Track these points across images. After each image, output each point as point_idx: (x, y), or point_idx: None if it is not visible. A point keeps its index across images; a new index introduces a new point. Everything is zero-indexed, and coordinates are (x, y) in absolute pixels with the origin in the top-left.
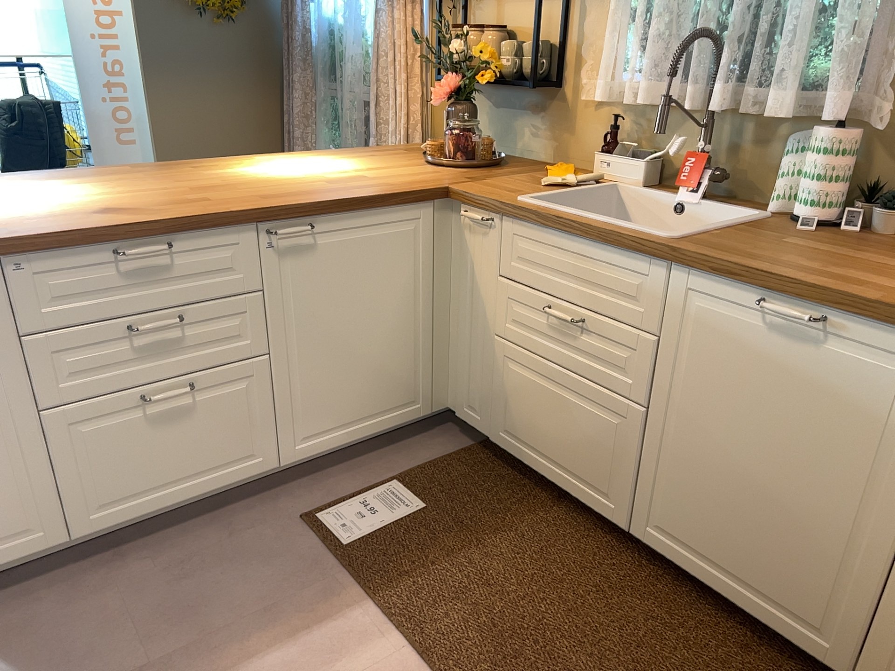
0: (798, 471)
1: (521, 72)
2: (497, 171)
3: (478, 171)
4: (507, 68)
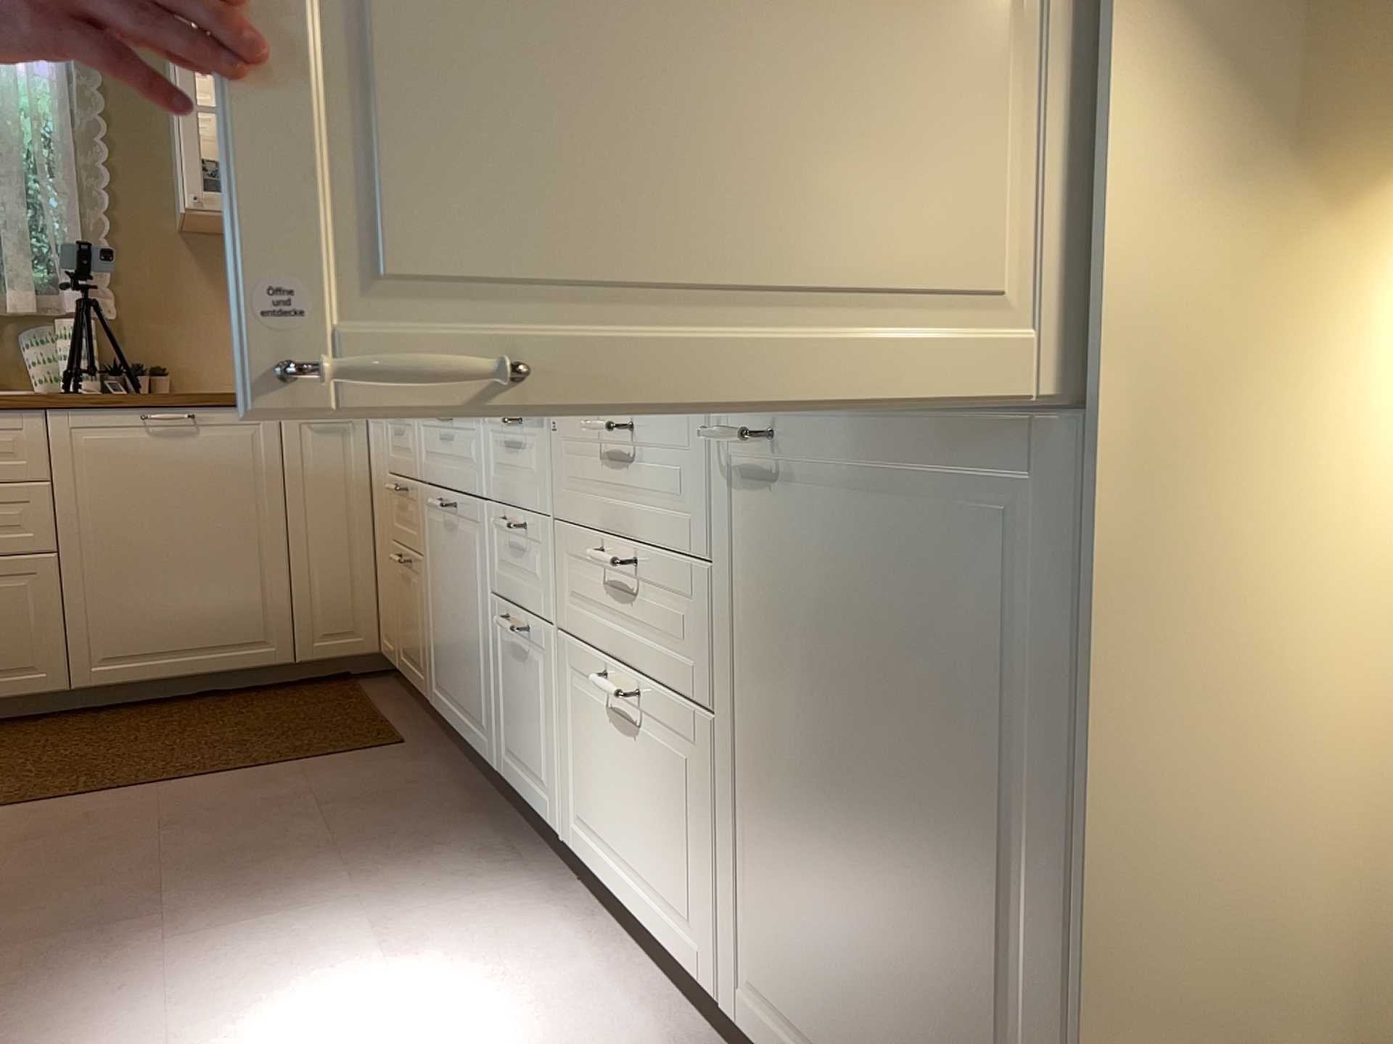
0: (211, 532)
1: None
2: None
3: None
4: None
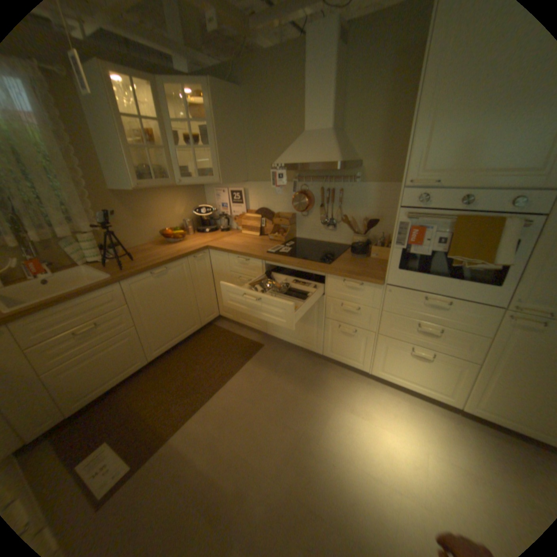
0: (176, 301)
1: None
2: None
3: None
4: None
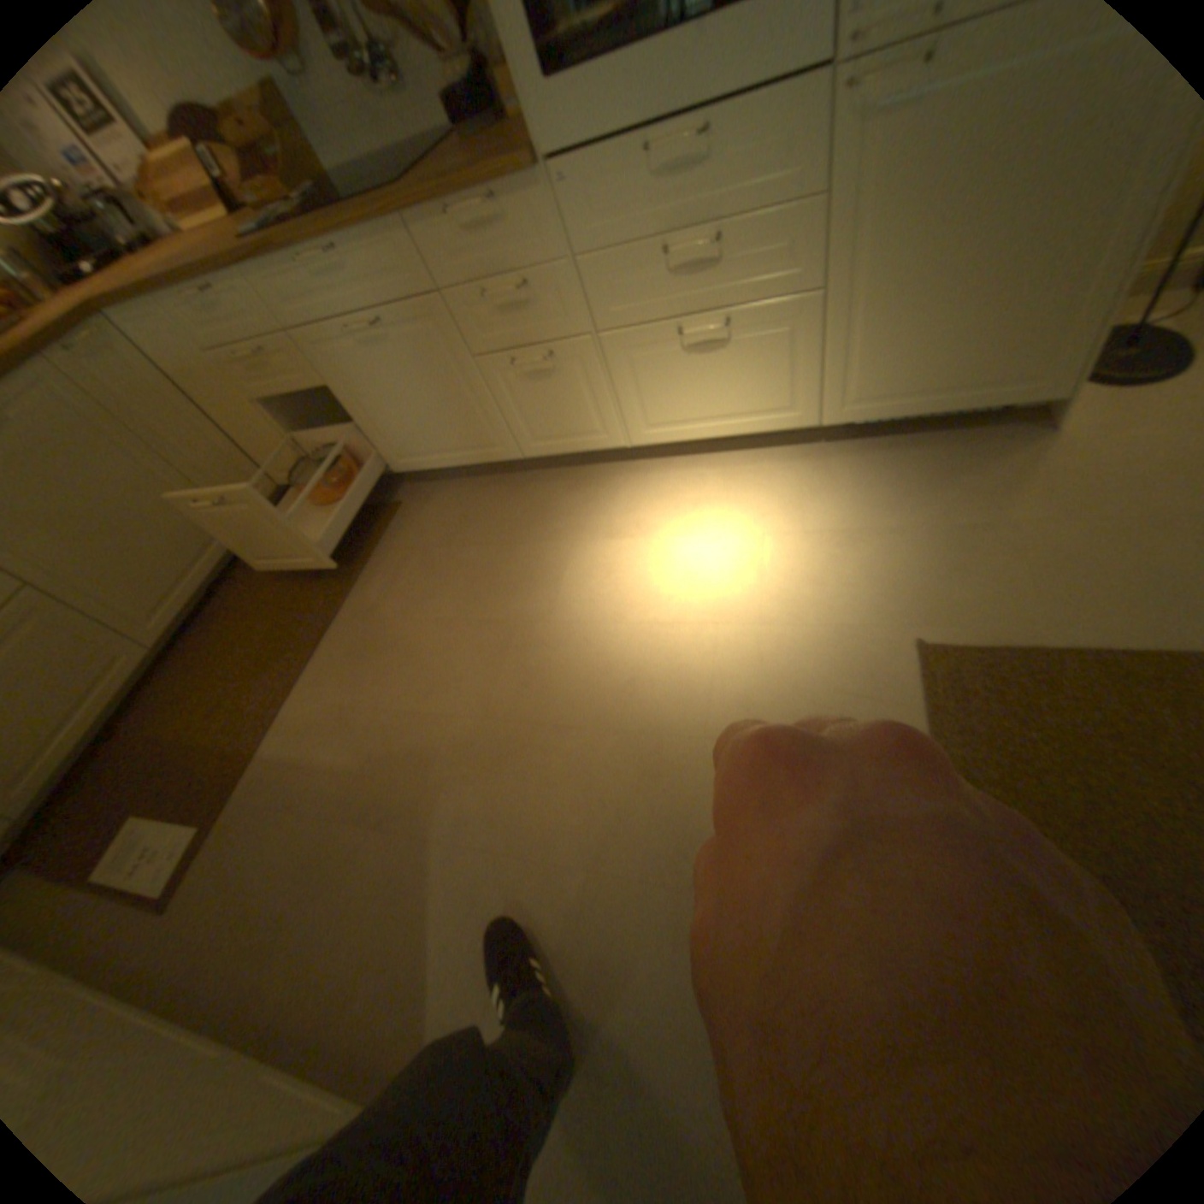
0: (112, 488)
1: None
2: None
3: None
4: None
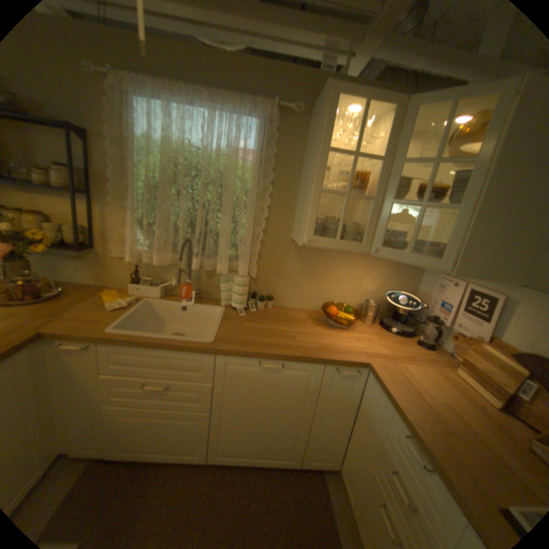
0: (278, 415)
1: (62, 239)
2: (64, 303)
3: (49, 306)
4: (51, 237)
